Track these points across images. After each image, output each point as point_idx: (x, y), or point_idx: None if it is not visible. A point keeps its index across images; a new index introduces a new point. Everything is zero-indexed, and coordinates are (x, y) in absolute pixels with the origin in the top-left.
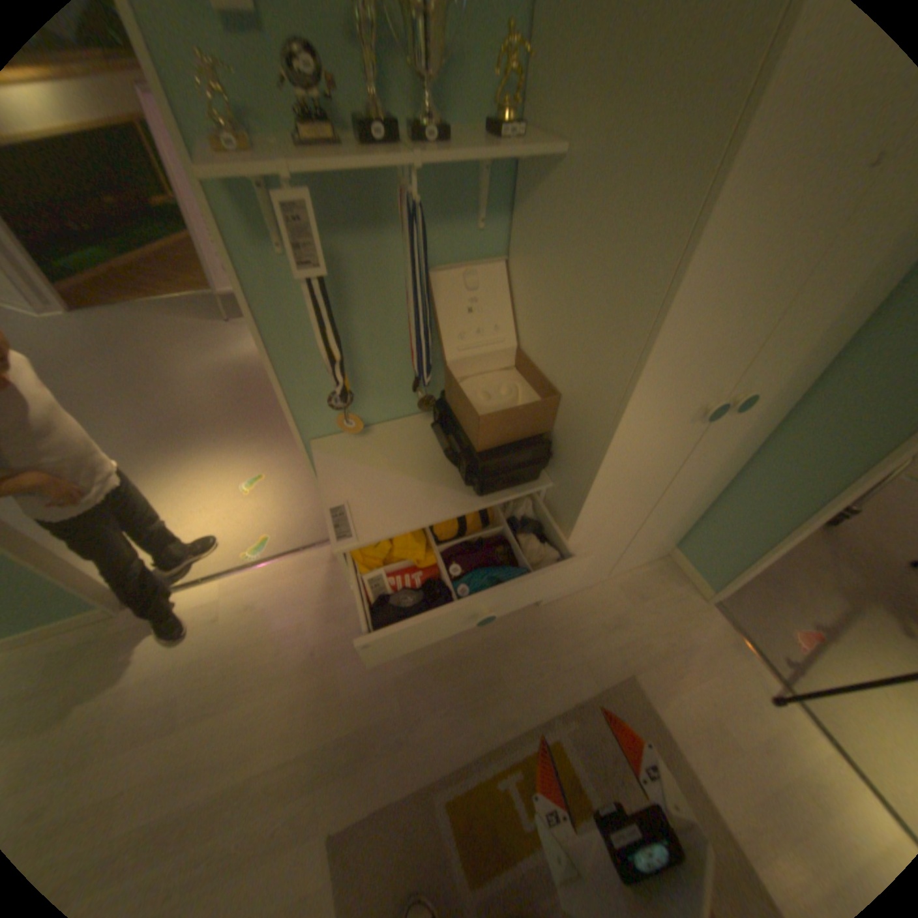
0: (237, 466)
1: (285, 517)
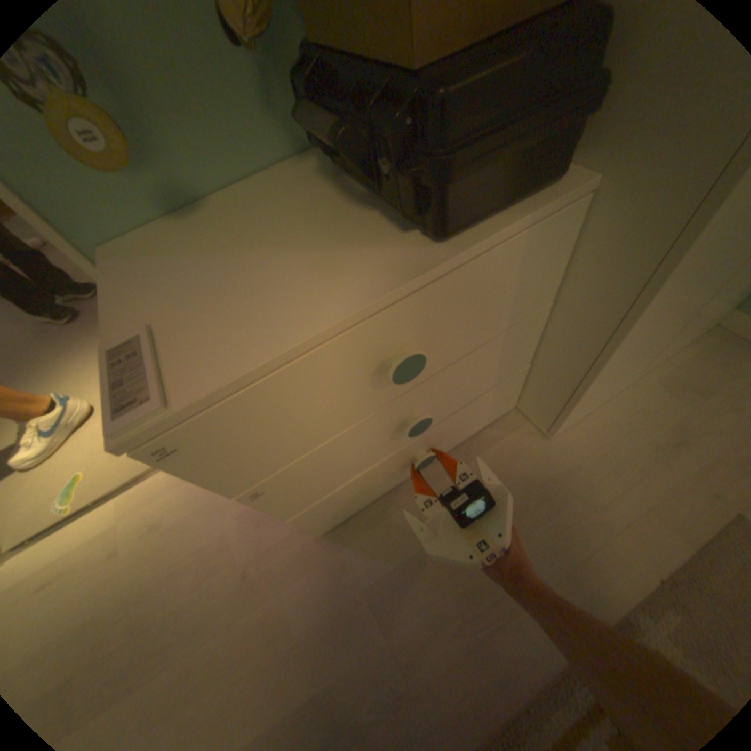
0: None
1: None
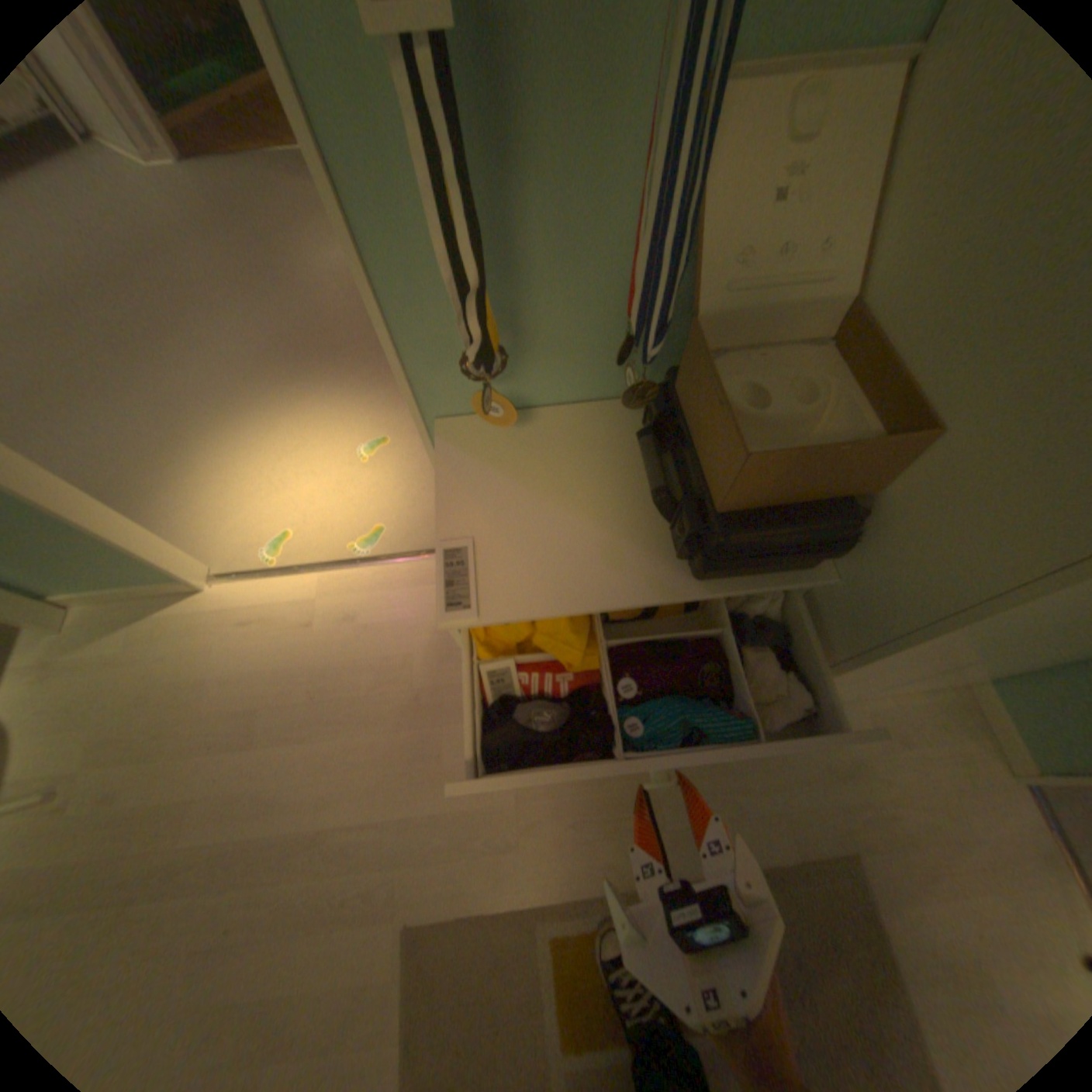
0: (357, 418)
1: (407, 503)
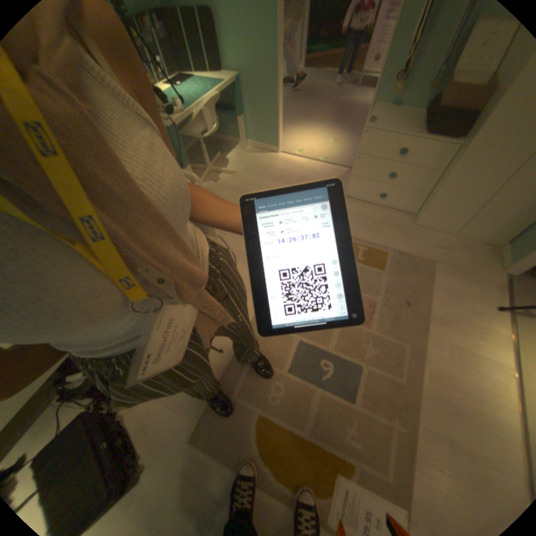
0: (331, 134)
1: (338, 155)
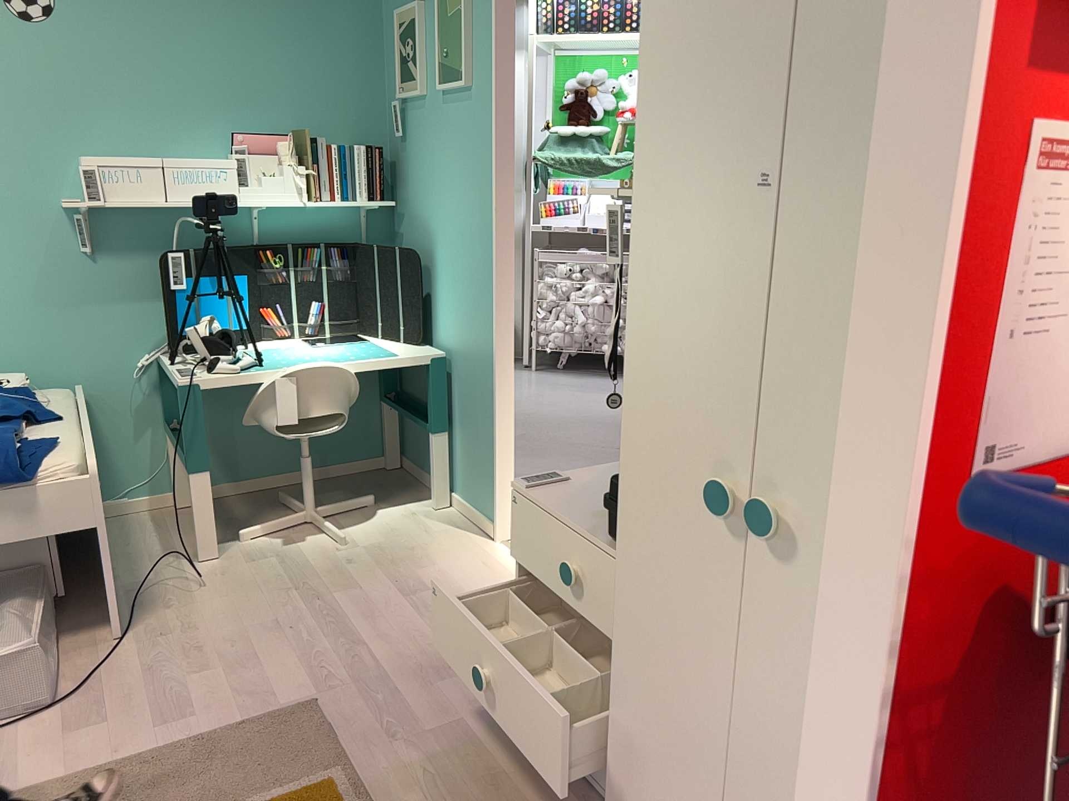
0: None
1: None
